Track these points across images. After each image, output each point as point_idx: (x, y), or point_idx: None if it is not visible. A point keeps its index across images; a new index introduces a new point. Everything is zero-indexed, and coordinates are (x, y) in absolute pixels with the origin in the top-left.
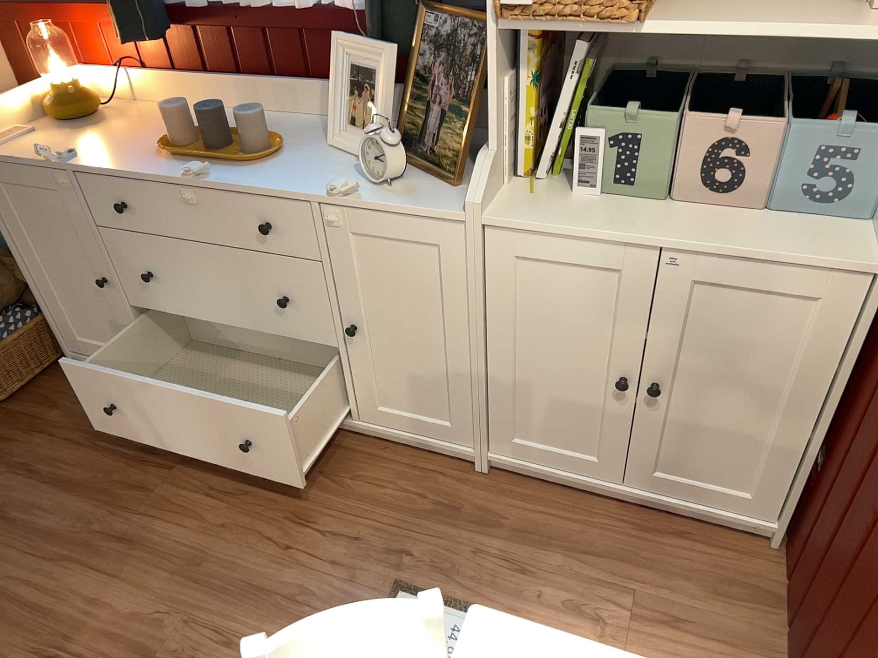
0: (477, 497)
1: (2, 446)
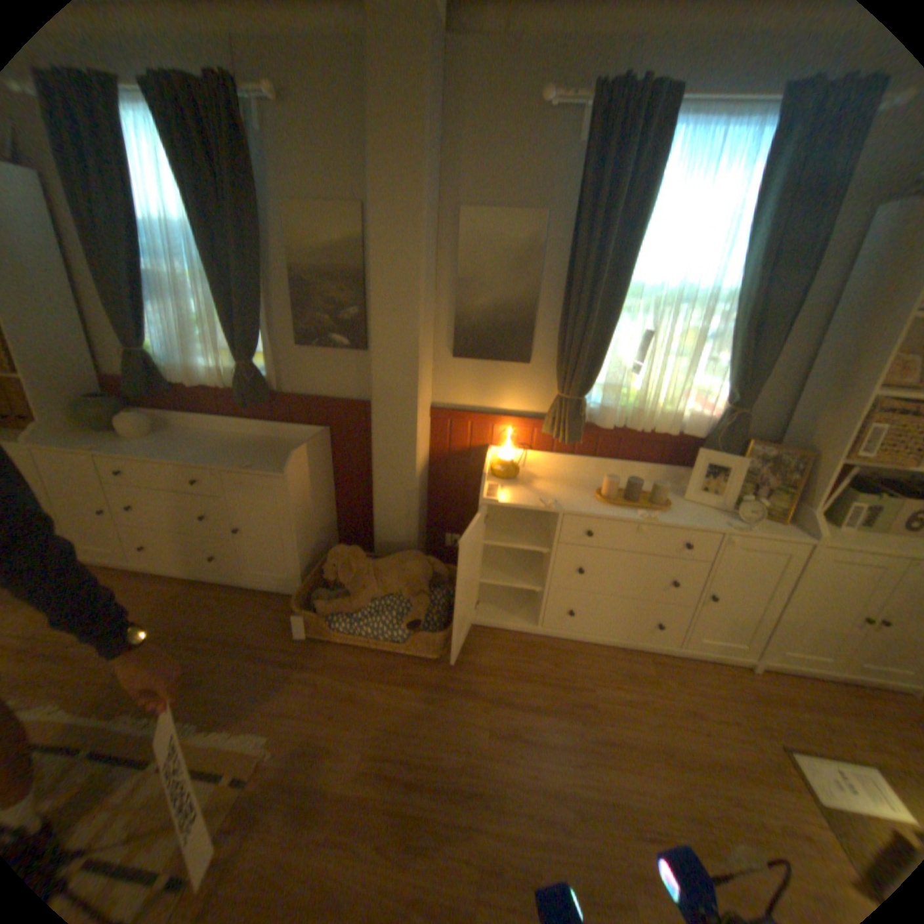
0: (771, 692)
1: (462, 692)
